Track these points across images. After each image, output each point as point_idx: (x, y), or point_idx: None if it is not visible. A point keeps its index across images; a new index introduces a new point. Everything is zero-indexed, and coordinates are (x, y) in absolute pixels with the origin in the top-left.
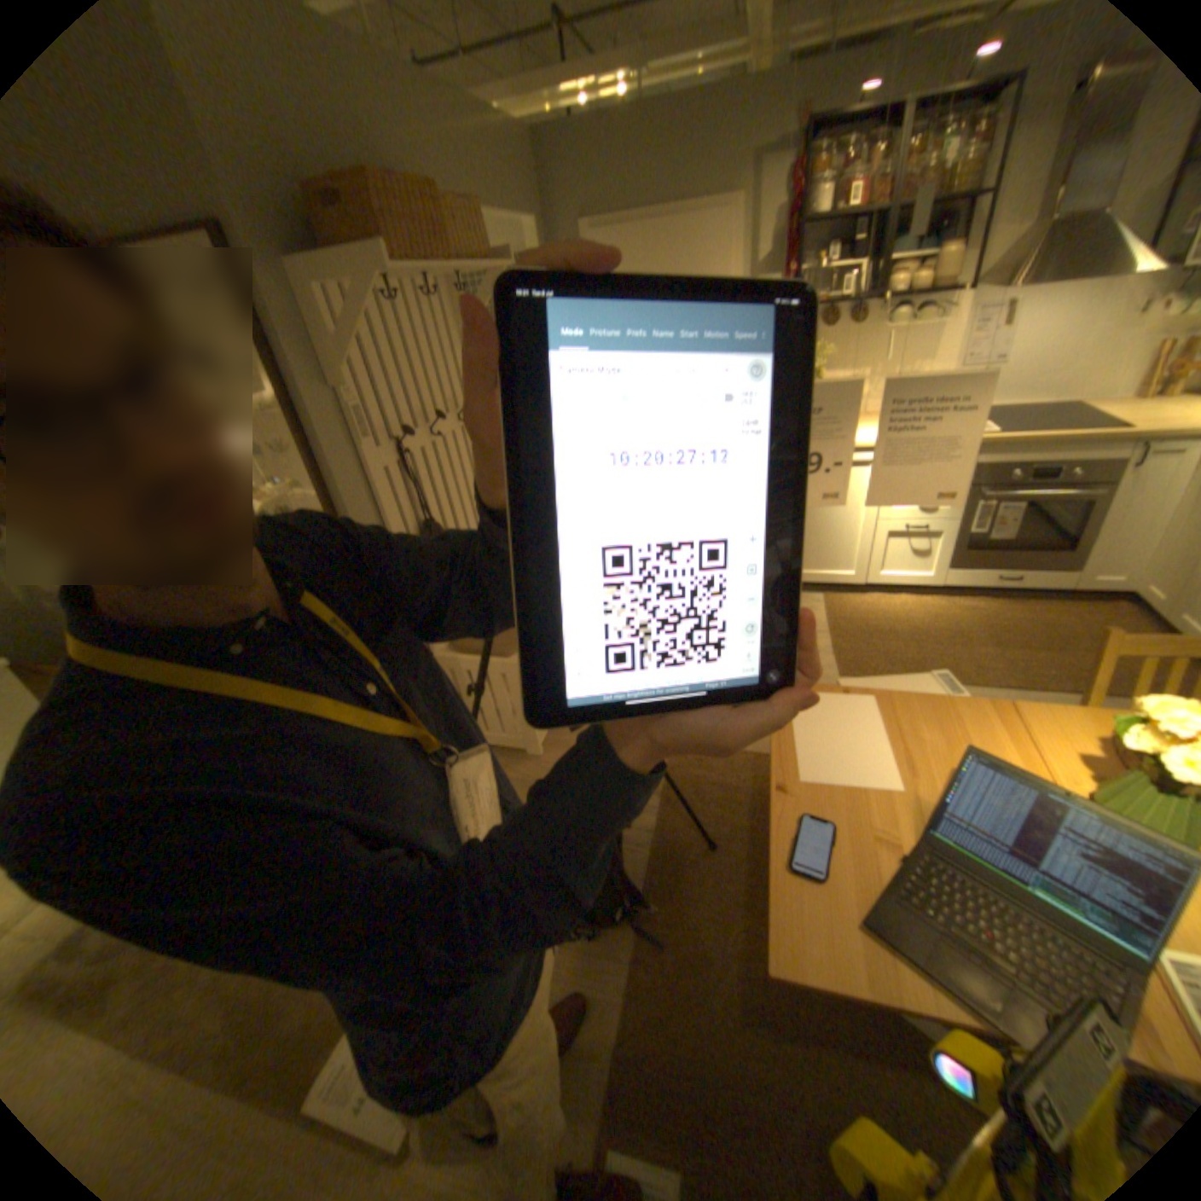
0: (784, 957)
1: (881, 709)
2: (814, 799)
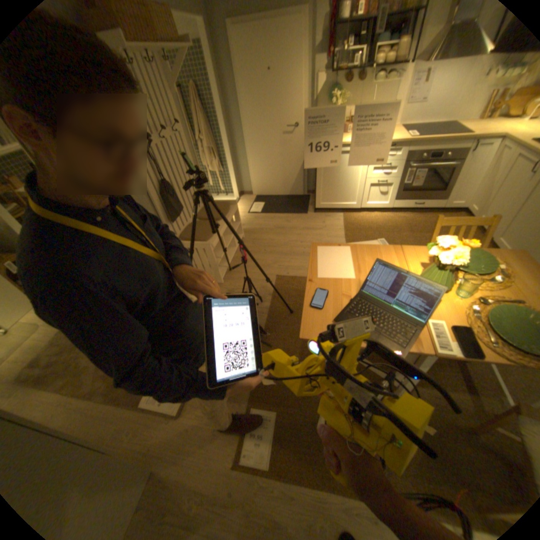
0: (305, 332)
1: (351, 251)
2: (322, 283)
